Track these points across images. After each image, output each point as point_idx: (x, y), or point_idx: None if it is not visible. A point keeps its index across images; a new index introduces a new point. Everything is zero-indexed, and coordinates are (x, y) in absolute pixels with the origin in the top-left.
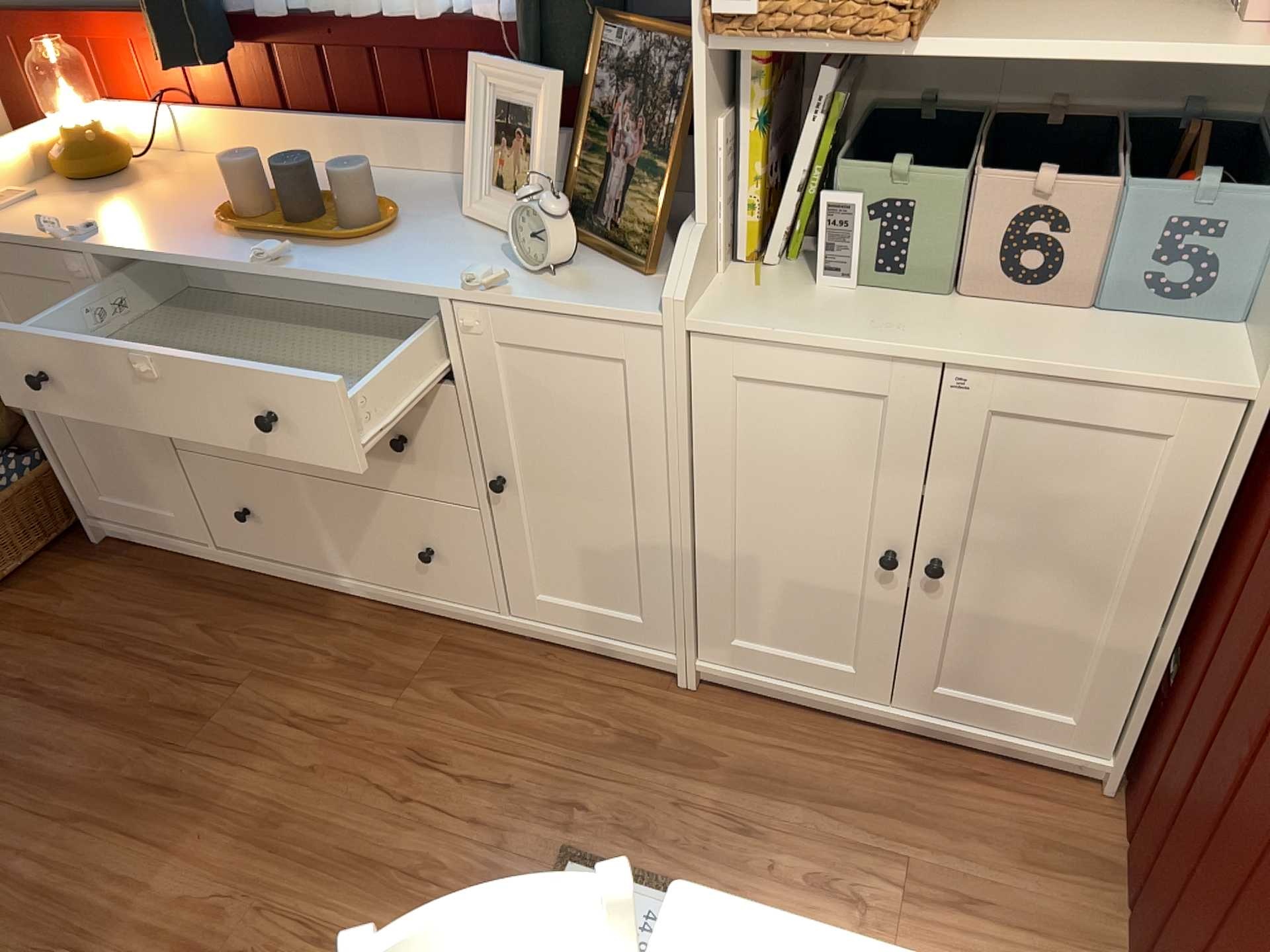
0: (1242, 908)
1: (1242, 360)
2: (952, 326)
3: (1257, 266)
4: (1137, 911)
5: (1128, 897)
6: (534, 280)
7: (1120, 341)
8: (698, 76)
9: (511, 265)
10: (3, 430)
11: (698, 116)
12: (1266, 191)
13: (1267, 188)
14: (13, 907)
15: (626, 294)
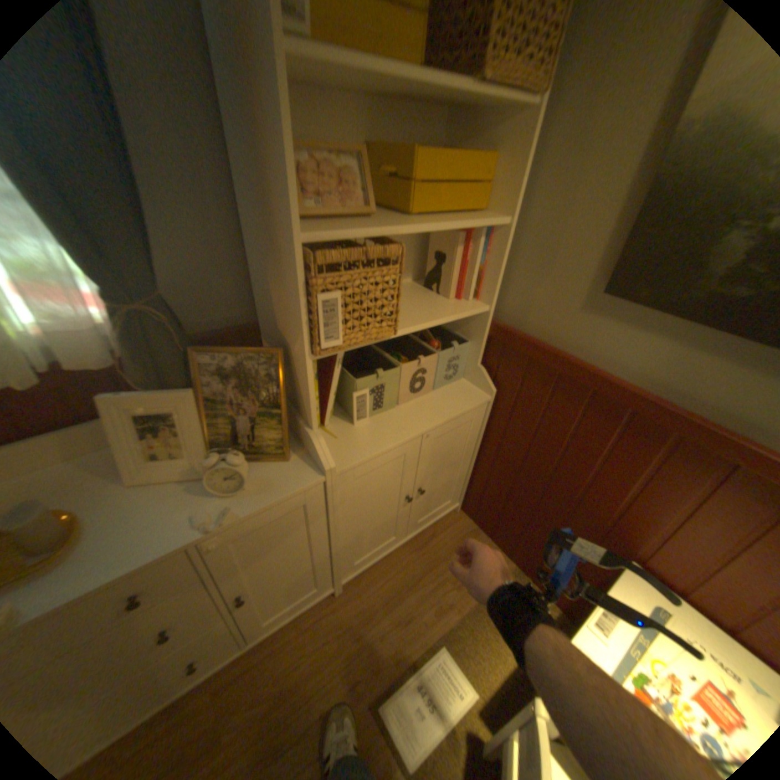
0: (577, 529)
1: (481, 388)
2: (412, 415)
3: (470, 360)
4: (506, 539)
5: (494, 536)
6: (236, 499)
7: (451, 396)
8: (307, 368)
9: (205, 497)
10: None
11: (308, 384)
12: (465, 339)
13: (463, 338)
14: None
15: (291, 475)
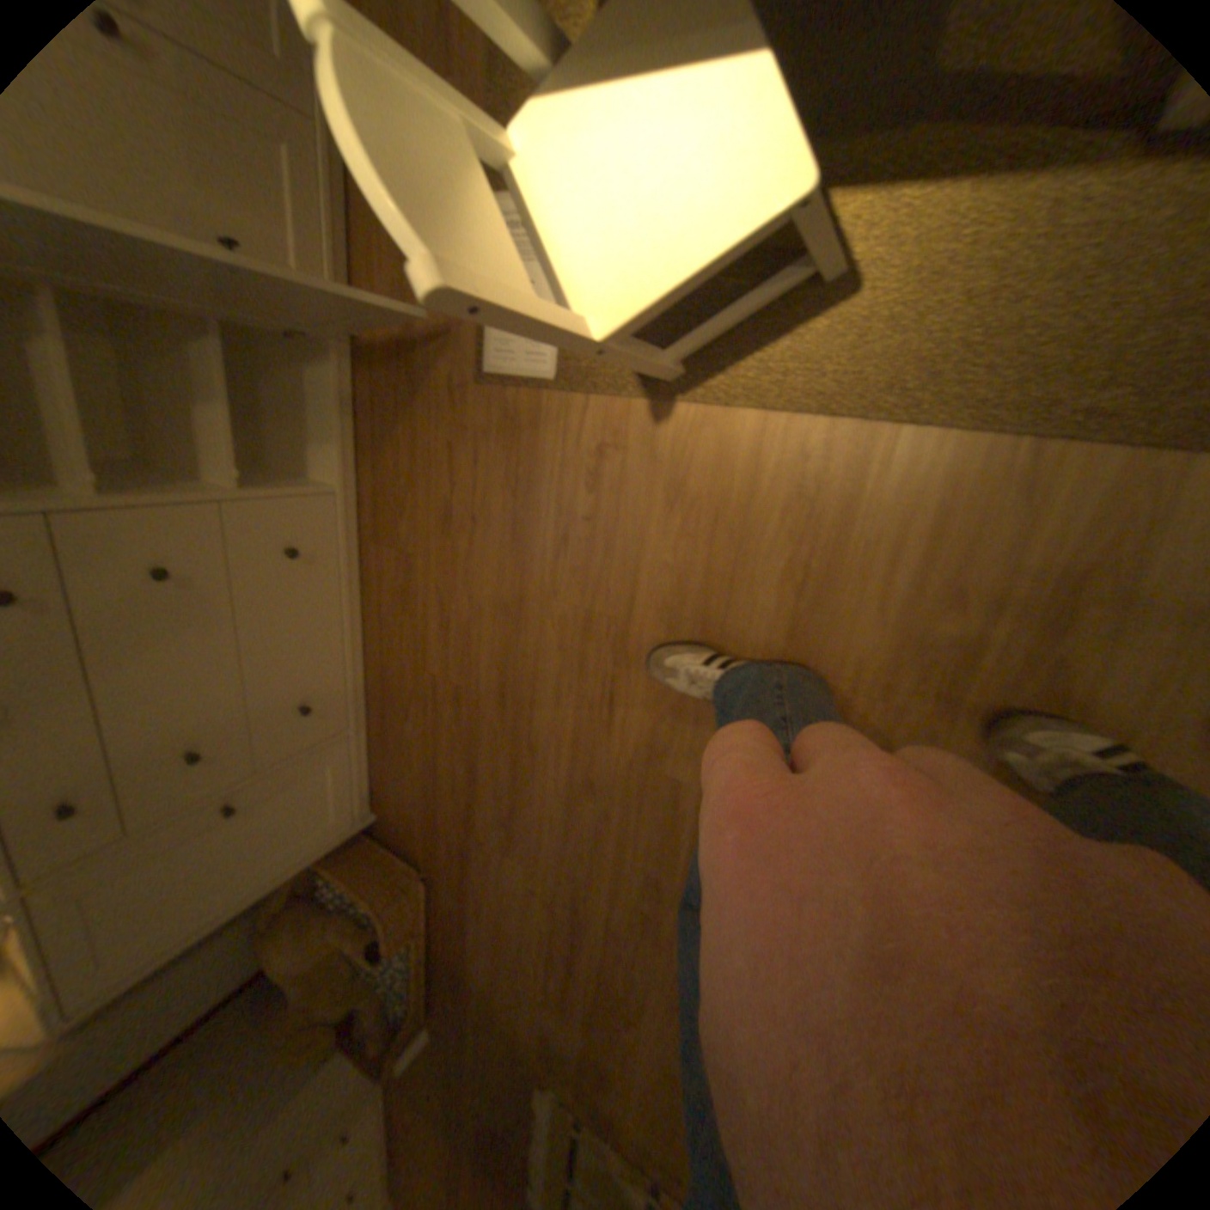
0: None
1: None
2: None
3: None
4: None
5: None
6: None
7: None
8: None
9: None
10: (291, 918)
11: None
12: None
13: None
14: (585, 764)
15: None
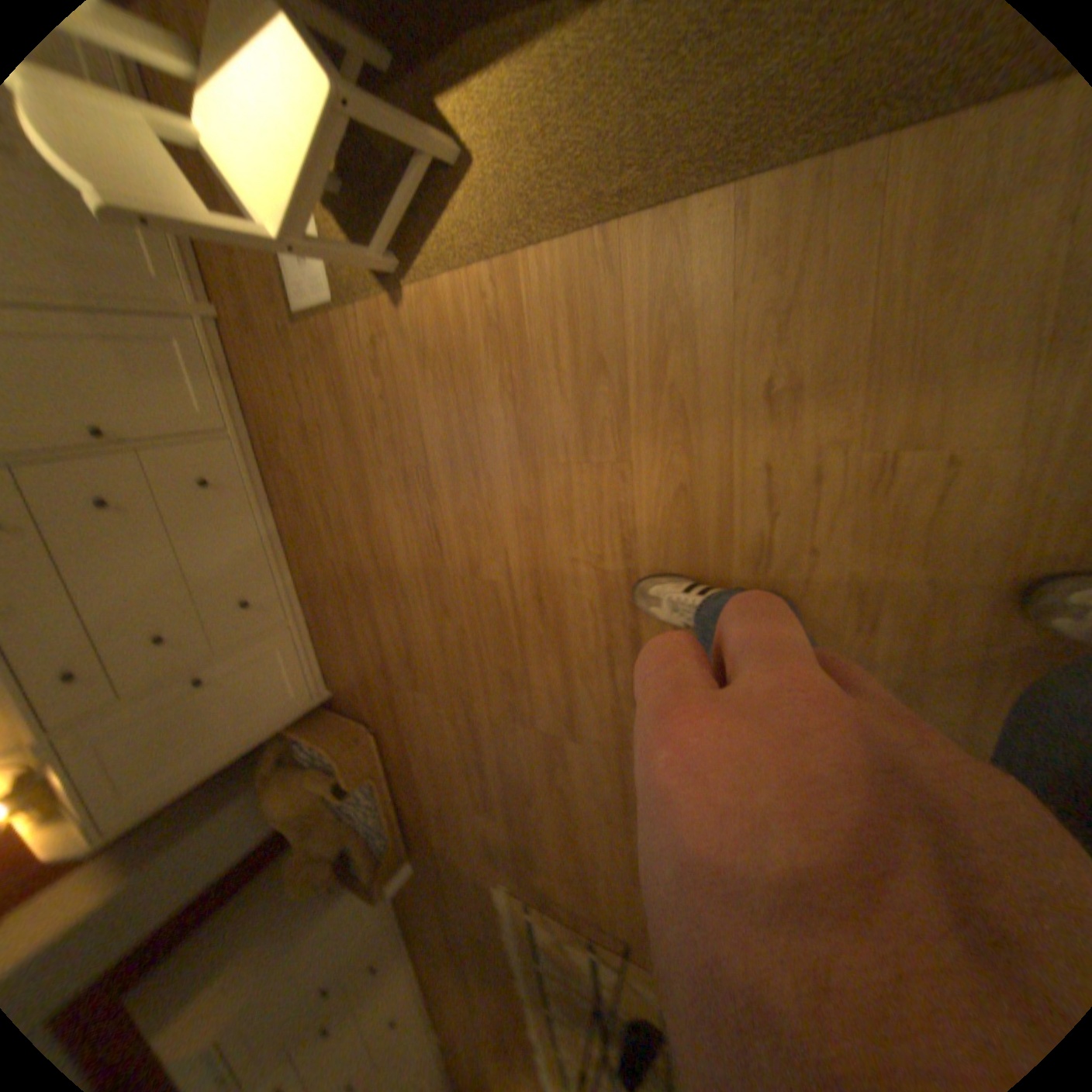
0: None
1: None
2: None
3: None
4: None
5: None
6: None
7: None
8: None
9: None
10: (277, 777)
11: None
12: None
13: None
14: (436, 592)
15: None
